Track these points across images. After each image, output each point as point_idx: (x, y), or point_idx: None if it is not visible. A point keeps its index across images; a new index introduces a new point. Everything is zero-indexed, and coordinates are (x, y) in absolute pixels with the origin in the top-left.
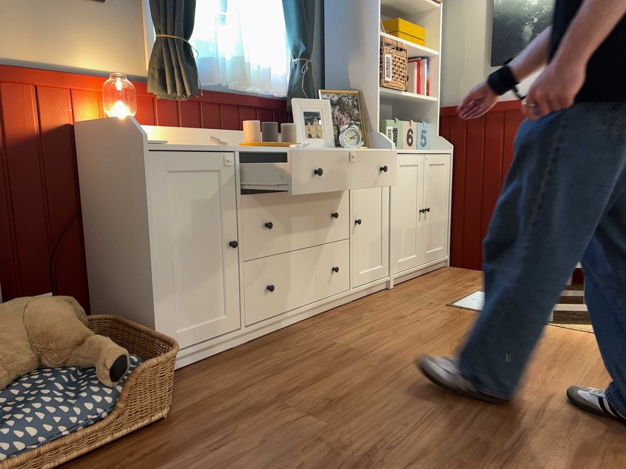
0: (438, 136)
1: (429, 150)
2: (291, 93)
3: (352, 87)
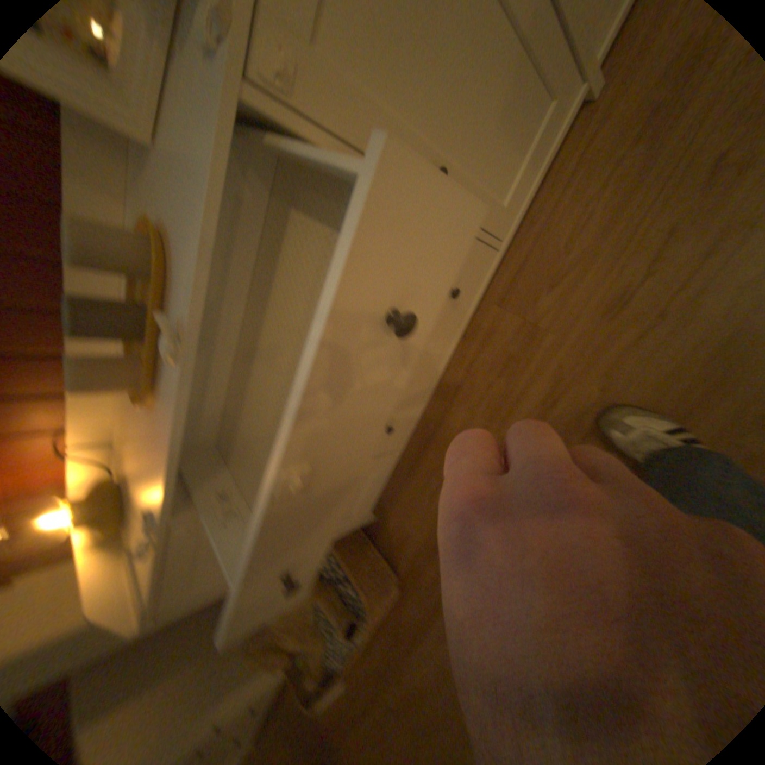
0: None
1: None
2: None
3: None
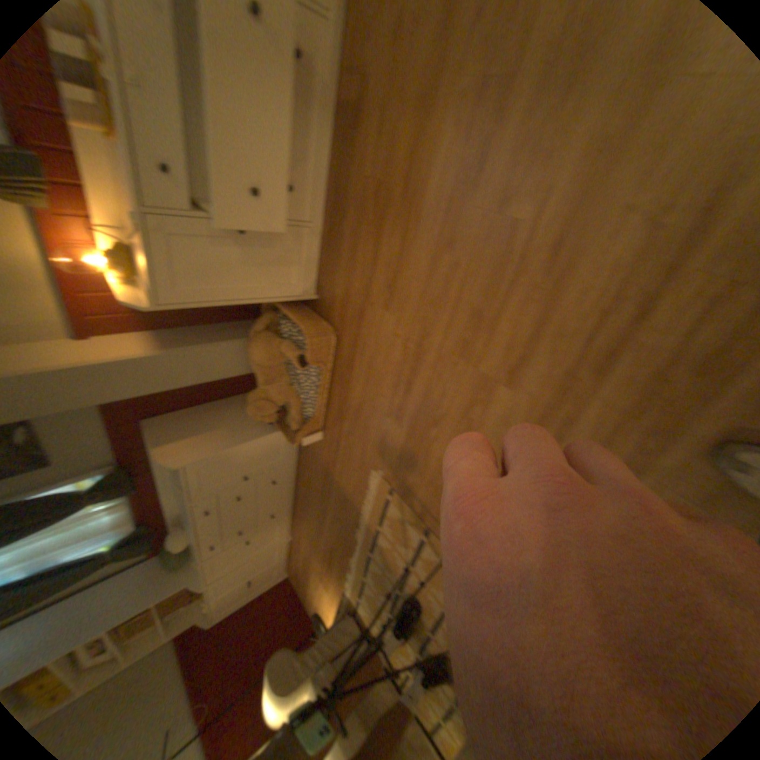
0: None
1: None
2: None
3: None
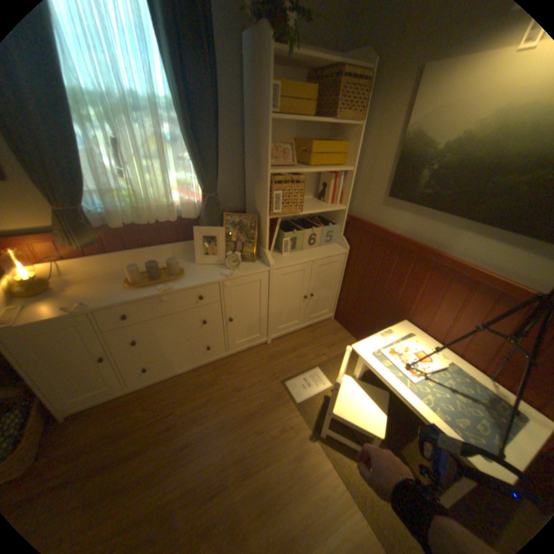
0: (342, 235)
1: (322, 254)
2: (201, 215)
3: (256, 207)
